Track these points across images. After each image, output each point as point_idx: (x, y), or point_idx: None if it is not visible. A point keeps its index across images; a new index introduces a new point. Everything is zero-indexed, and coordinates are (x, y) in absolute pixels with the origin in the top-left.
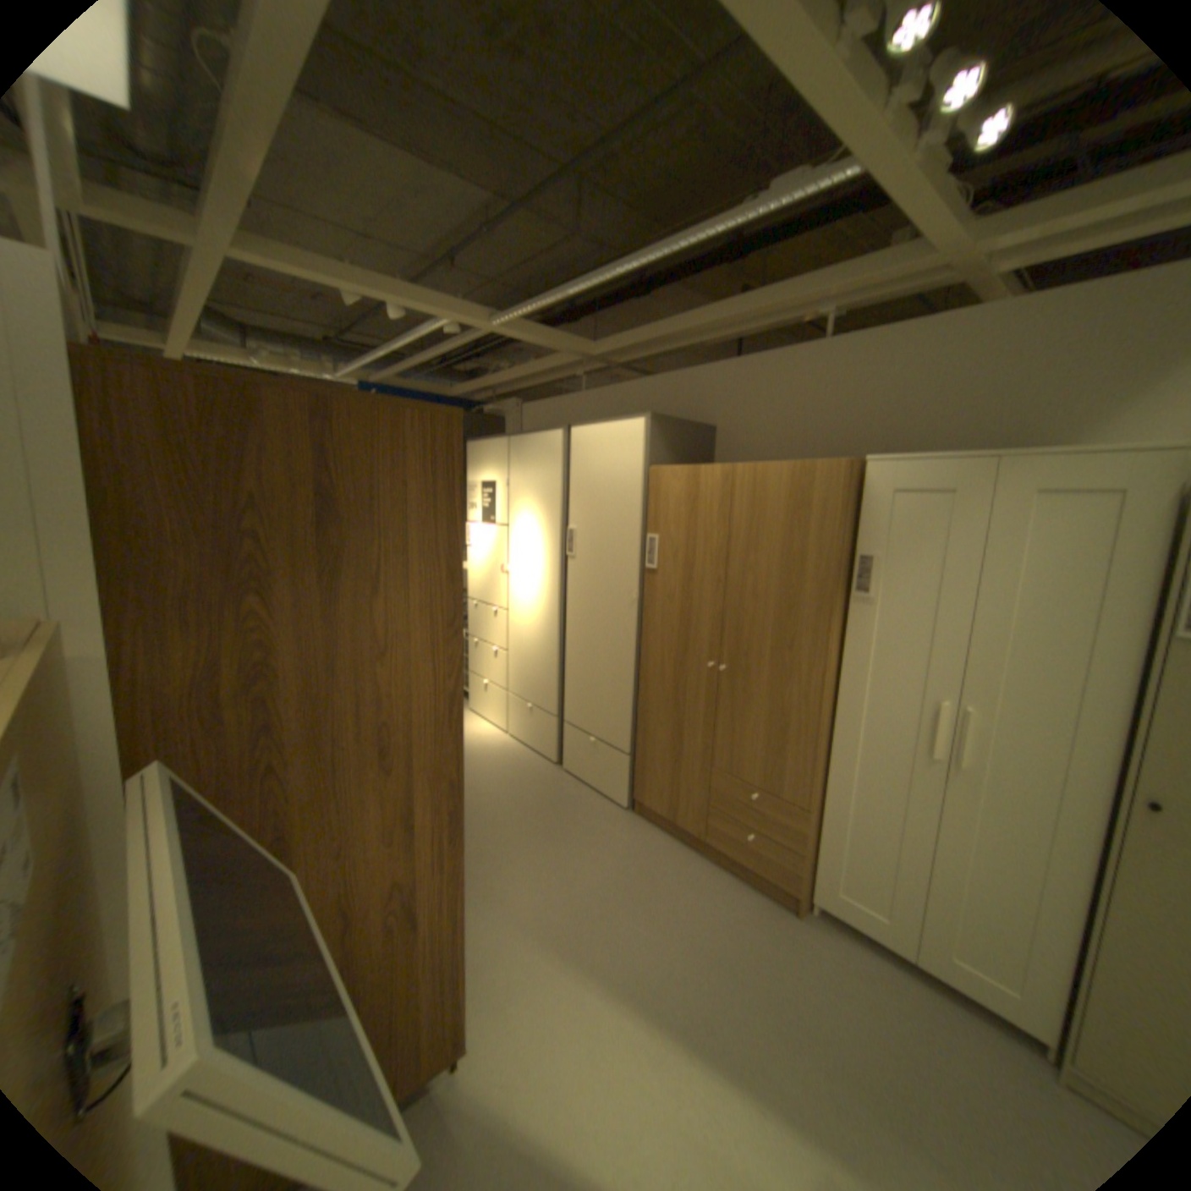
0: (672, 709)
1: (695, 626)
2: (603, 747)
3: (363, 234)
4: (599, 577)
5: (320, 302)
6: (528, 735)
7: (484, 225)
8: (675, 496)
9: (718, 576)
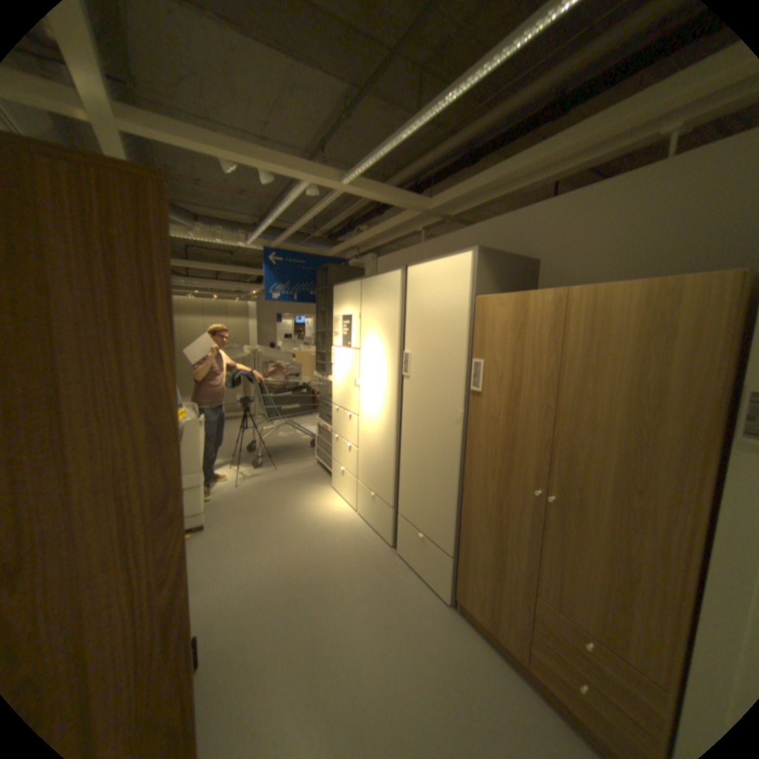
0: (494, 526)
1: (520, 450)
2: (429, 544)
3: (260, 135)
4: (428, 394)
5: (243, 195)
6: (370, 517)
7: (345, 115)
8: (501, 322)
9: (547, 402)
